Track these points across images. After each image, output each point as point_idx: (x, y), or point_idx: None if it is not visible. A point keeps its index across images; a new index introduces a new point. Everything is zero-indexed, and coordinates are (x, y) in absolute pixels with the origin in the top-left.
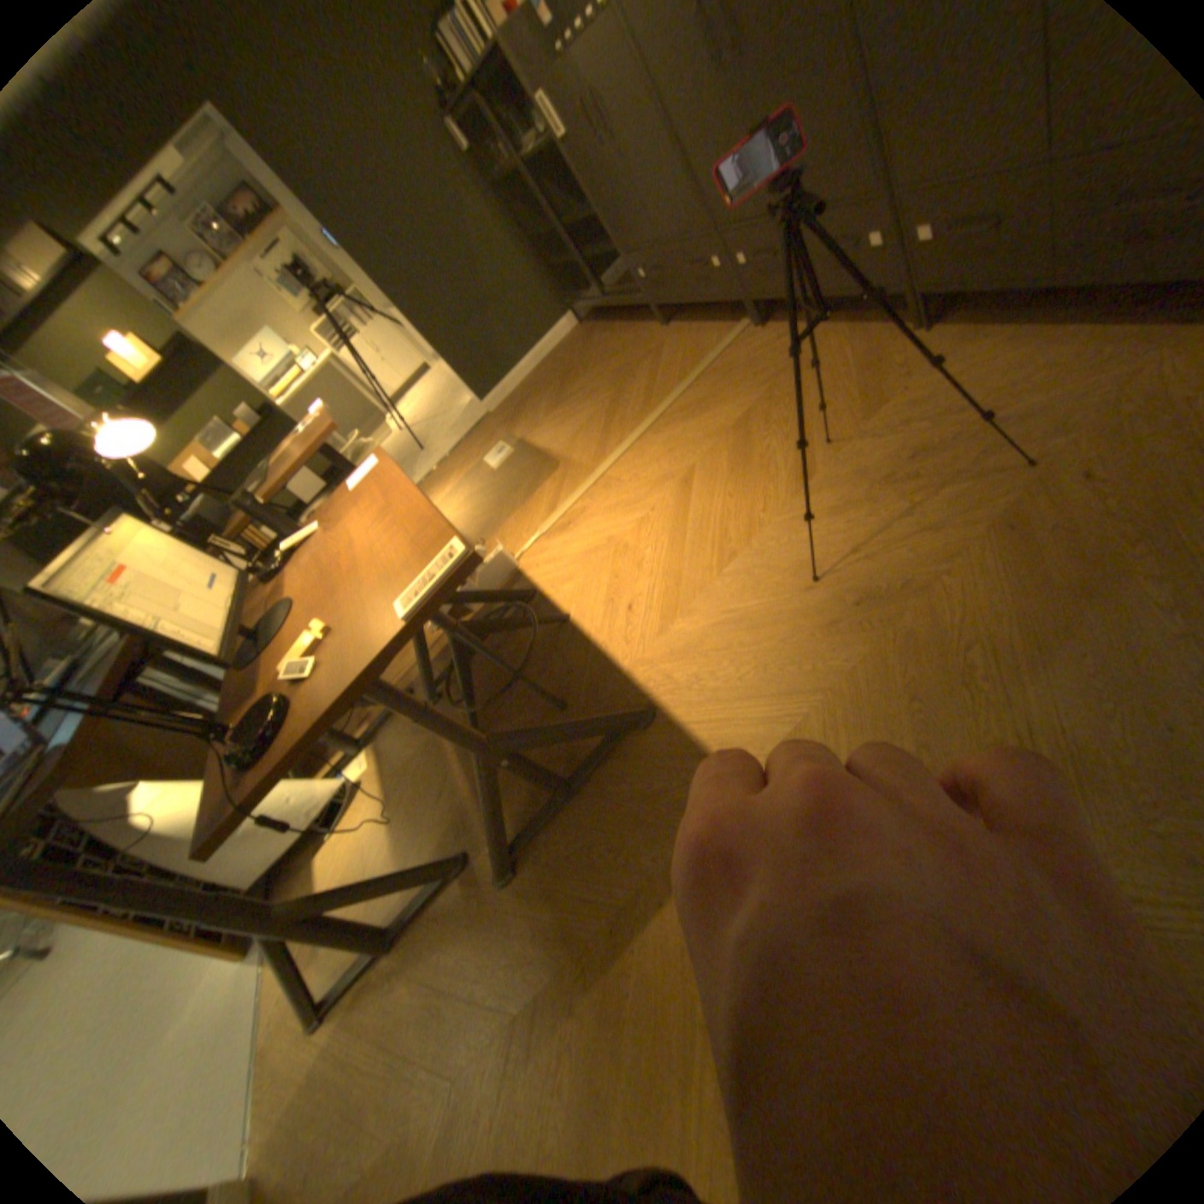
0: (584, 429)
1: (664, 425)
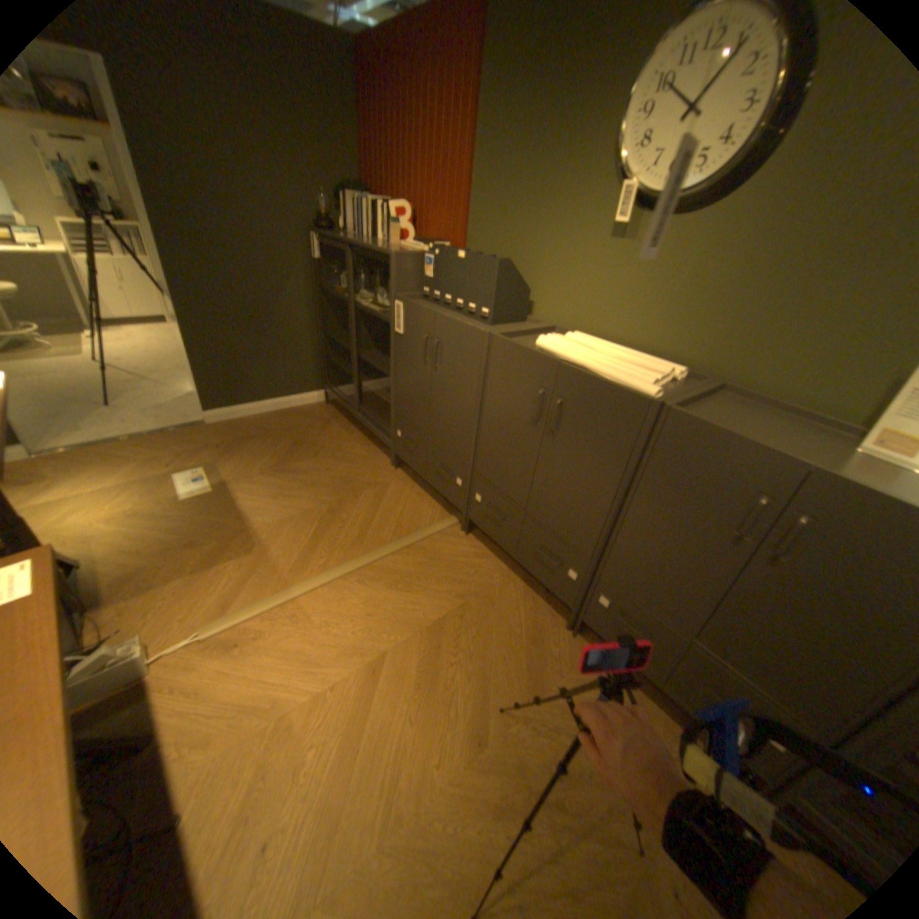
0: (294, 524)
1: (369, 580)
